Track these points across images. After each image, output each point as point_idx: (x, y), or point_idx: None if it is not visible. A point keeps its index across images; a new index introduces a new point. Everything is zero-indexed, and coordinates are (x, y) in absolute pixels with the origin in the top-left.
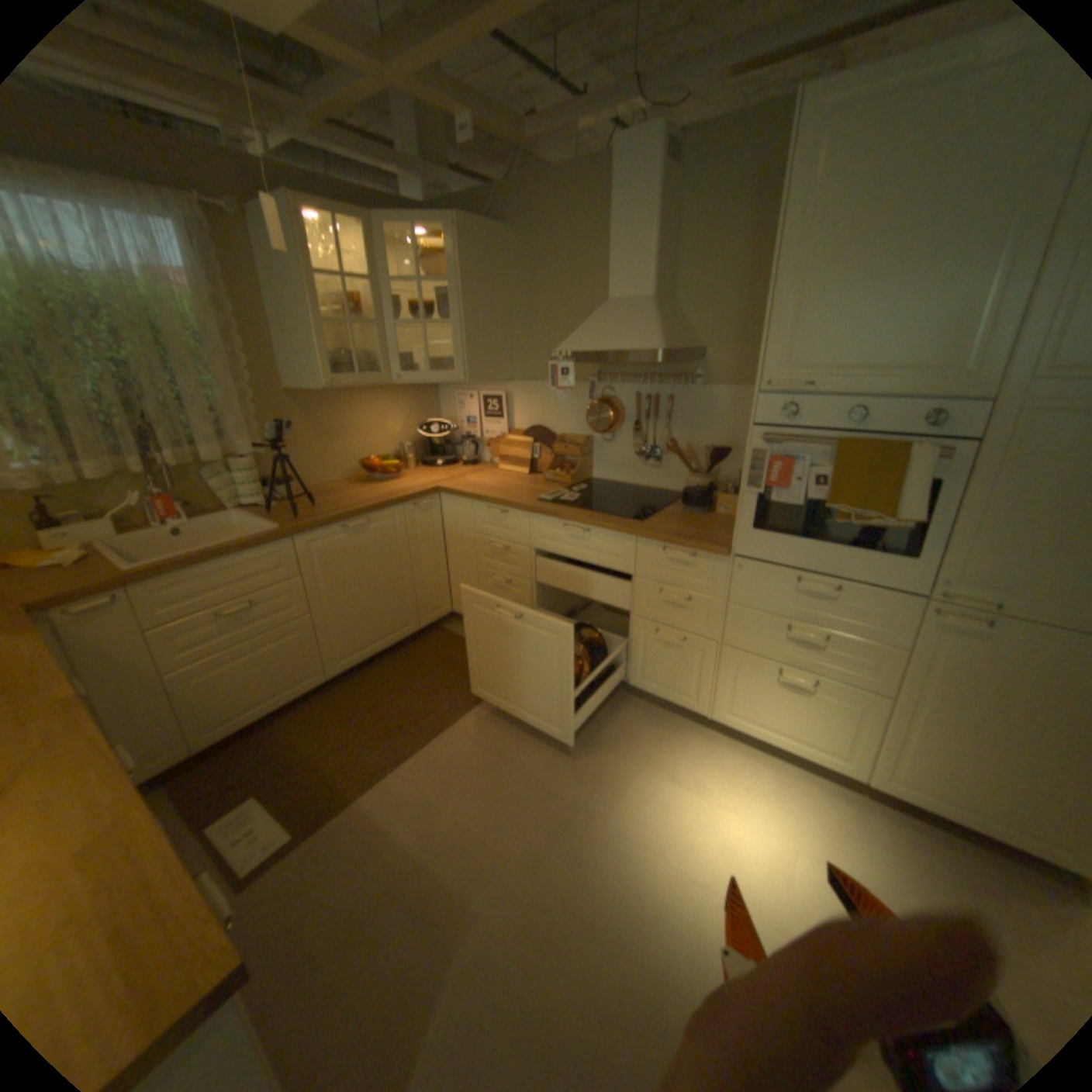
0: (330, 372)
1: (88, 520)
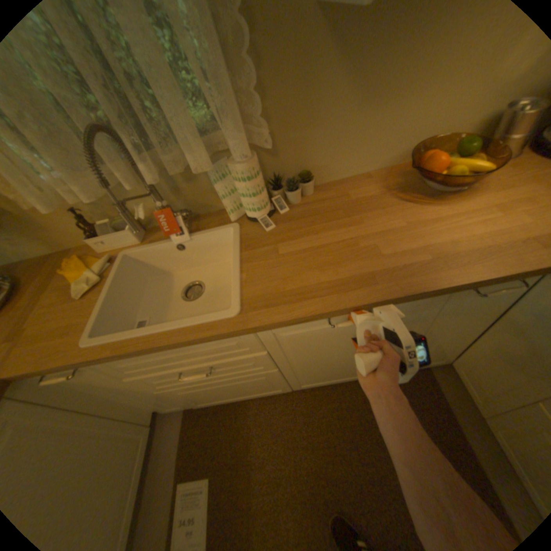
0: None
1: (113, 226)
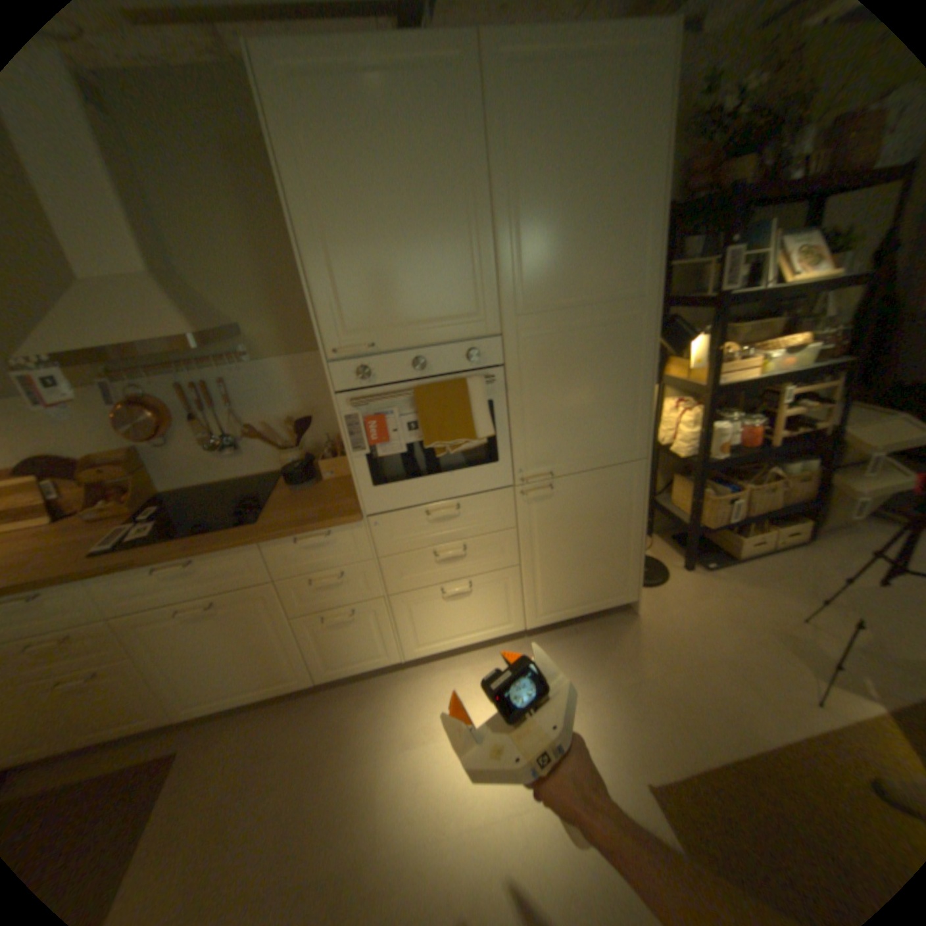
0: None
1: None
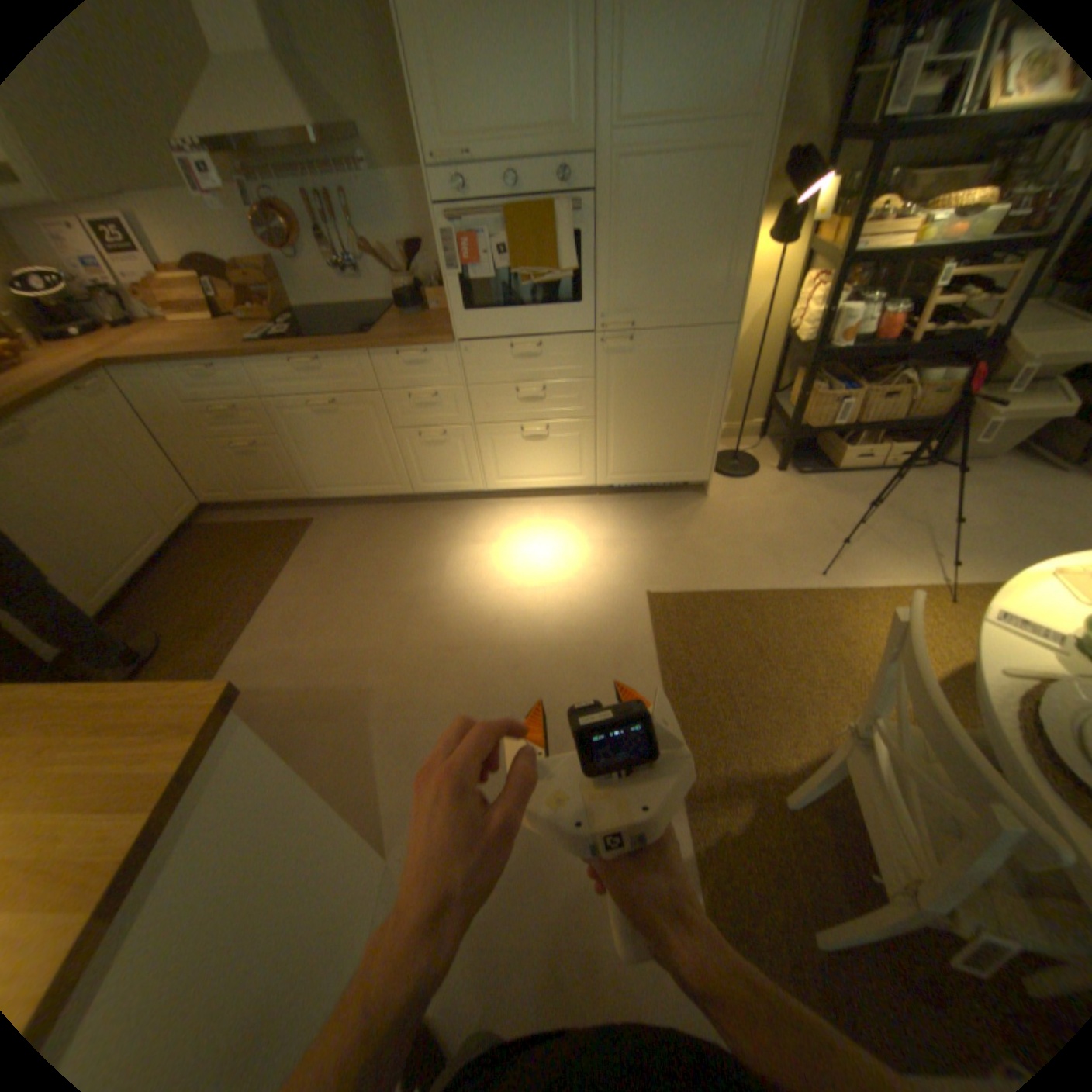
0: None
1: None
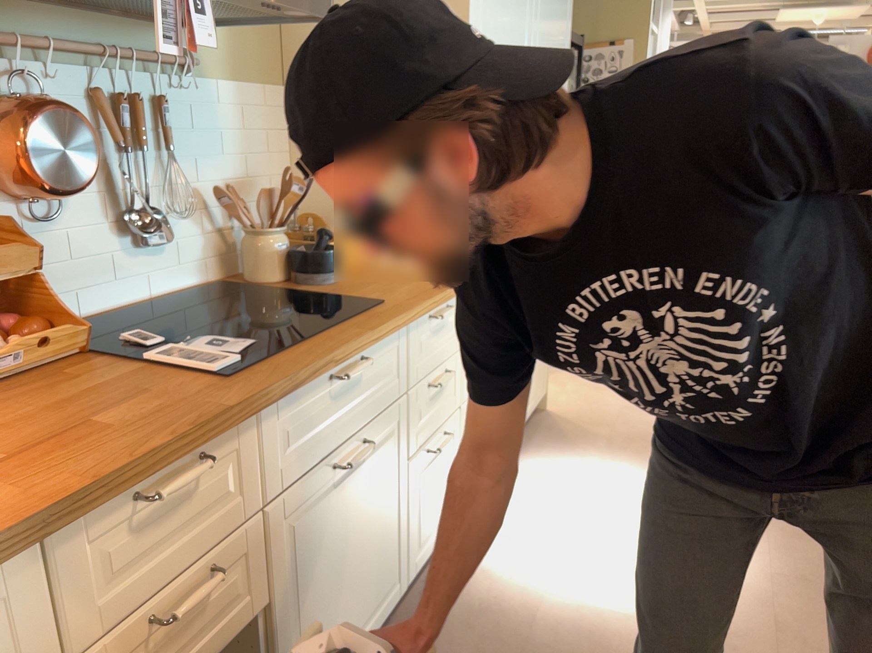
0: None
1: None
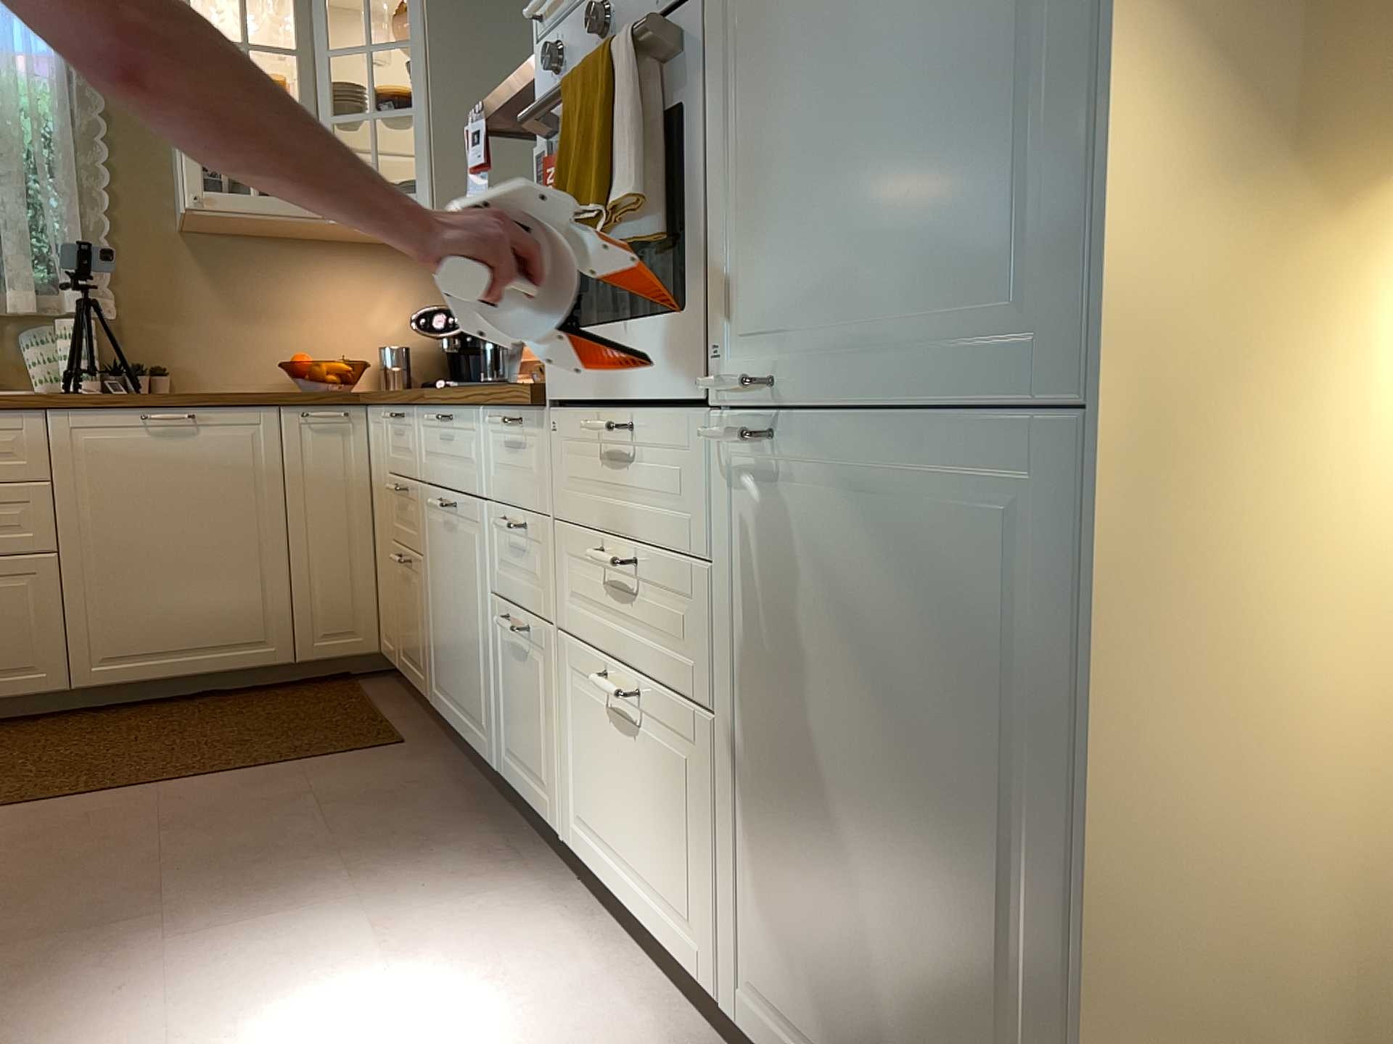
0: (211, 188)
1: None
